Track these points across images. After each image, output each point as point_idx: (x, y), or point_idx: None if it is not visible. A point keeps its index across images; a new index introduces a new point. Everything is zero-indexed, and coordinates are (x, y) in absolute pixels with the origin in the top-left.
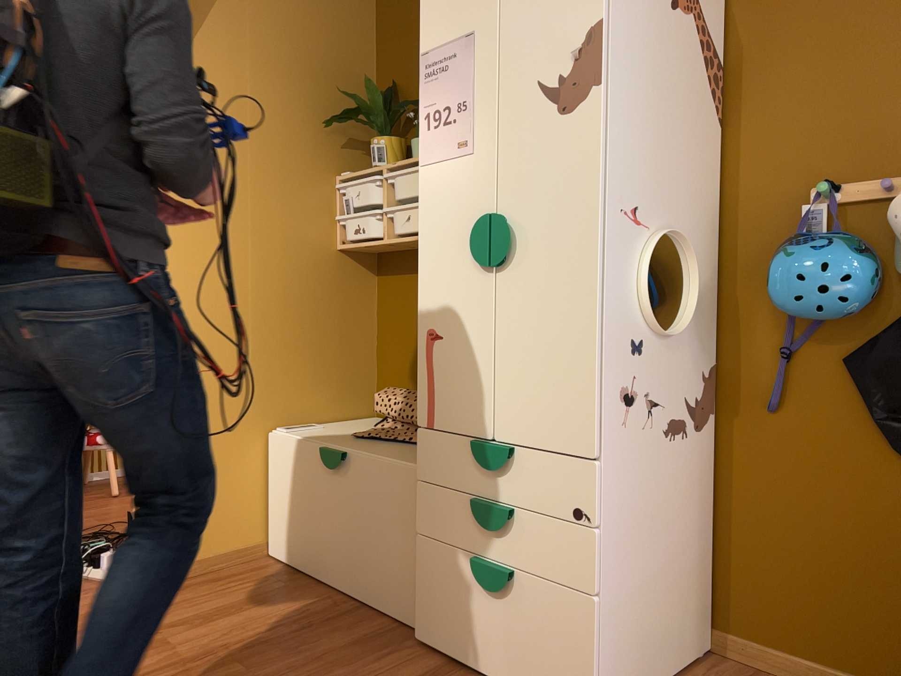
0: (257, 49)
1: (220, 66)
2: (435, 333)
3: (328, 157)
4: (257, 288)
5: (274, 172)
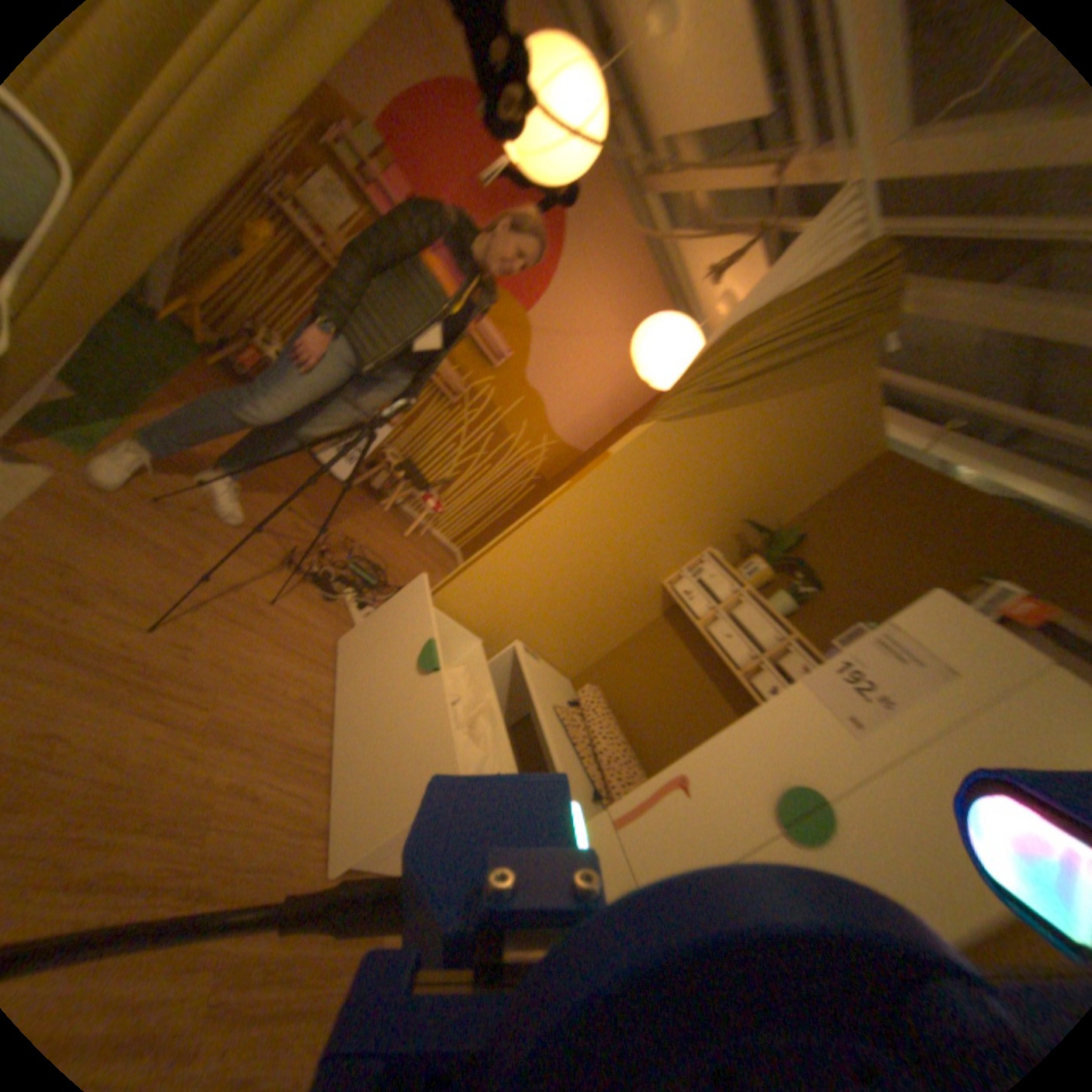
0: (760, 443)
1: (731, 434)
2: (686, 789)
3: (717, 534)
4: (598, 566)
5: (683, 516)
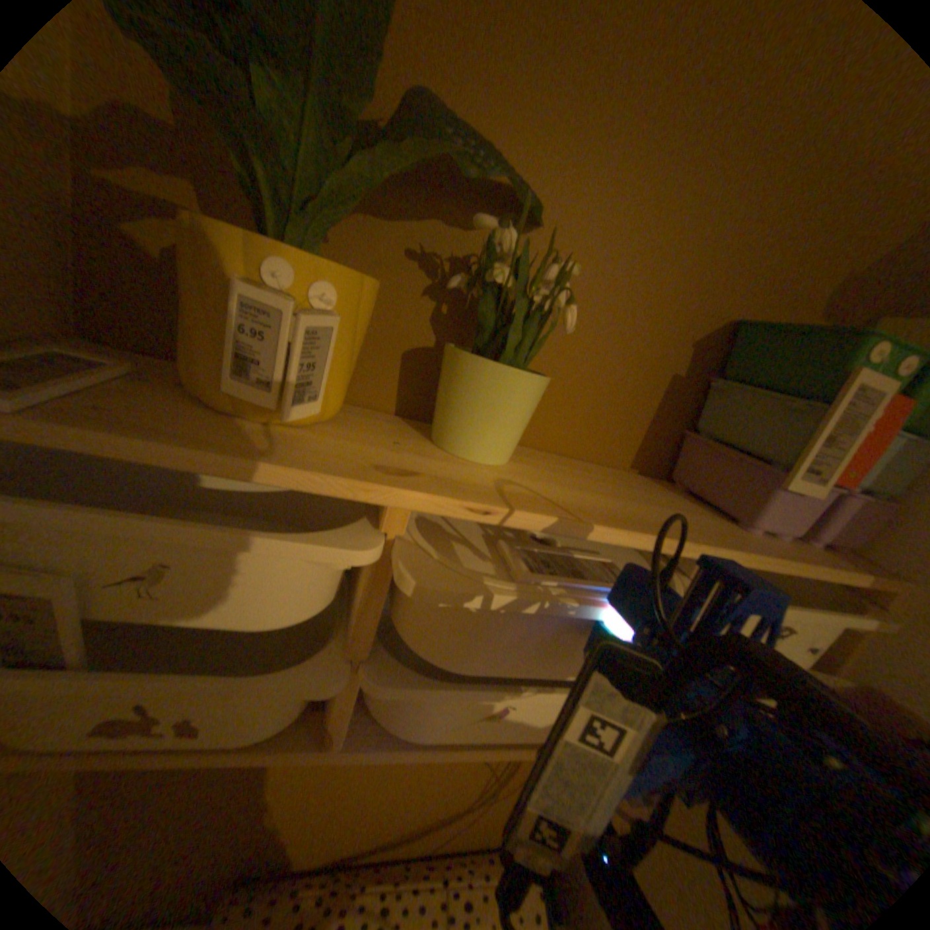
0: None
1: None
2: None
3: None
4: None
5: None
